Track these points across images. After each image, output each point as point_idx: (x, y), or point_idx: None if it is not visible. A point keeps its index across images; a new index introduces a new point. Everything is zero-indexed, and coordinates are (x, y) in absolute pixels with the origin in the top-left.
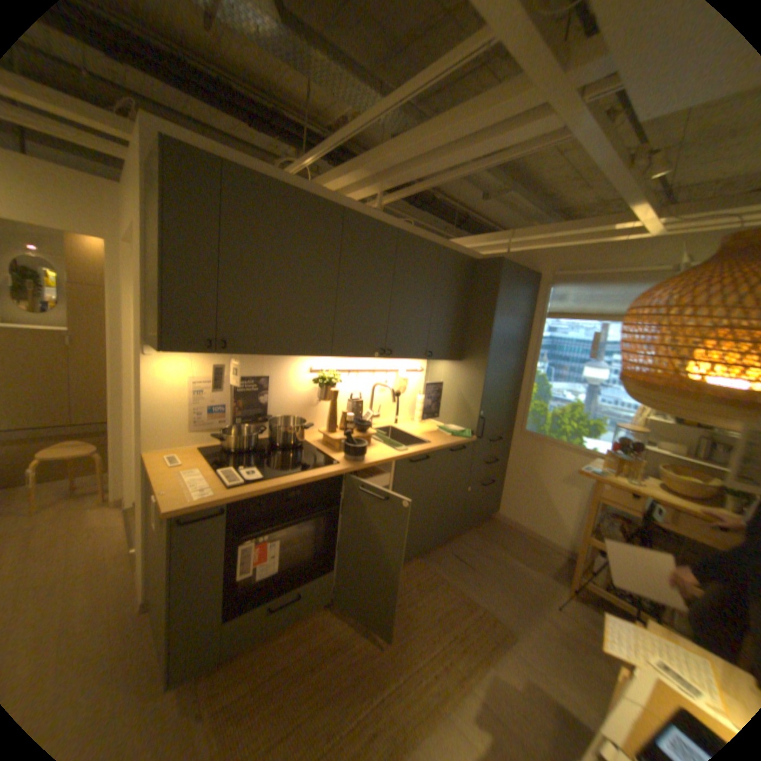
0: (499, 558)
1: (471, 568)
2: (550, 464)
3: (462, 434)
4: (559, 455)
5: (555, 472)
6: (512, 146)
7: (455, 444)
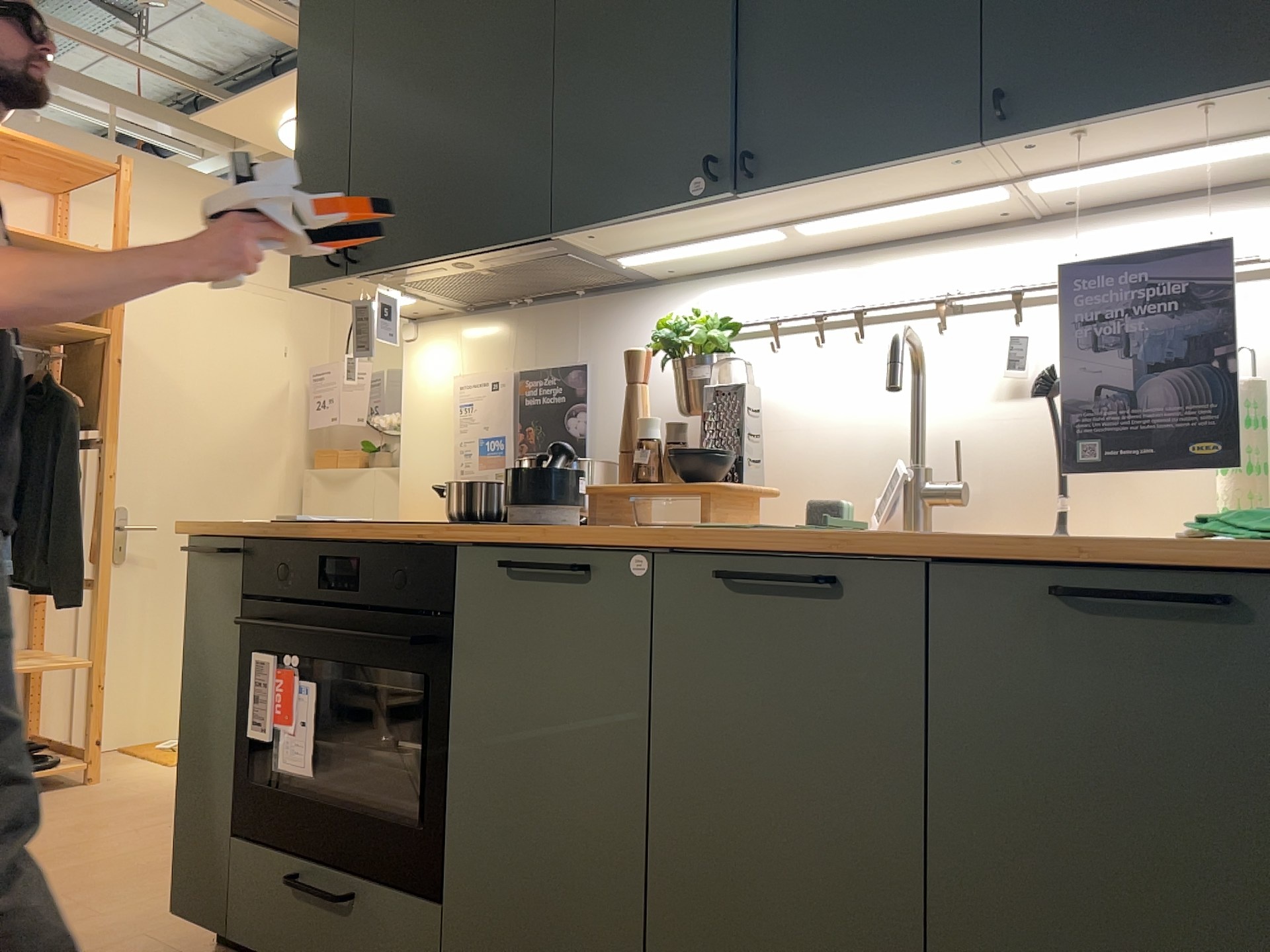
0: None
1: None
2: None
3: None
4: None
5: None
6: None
7: (1098, 554)
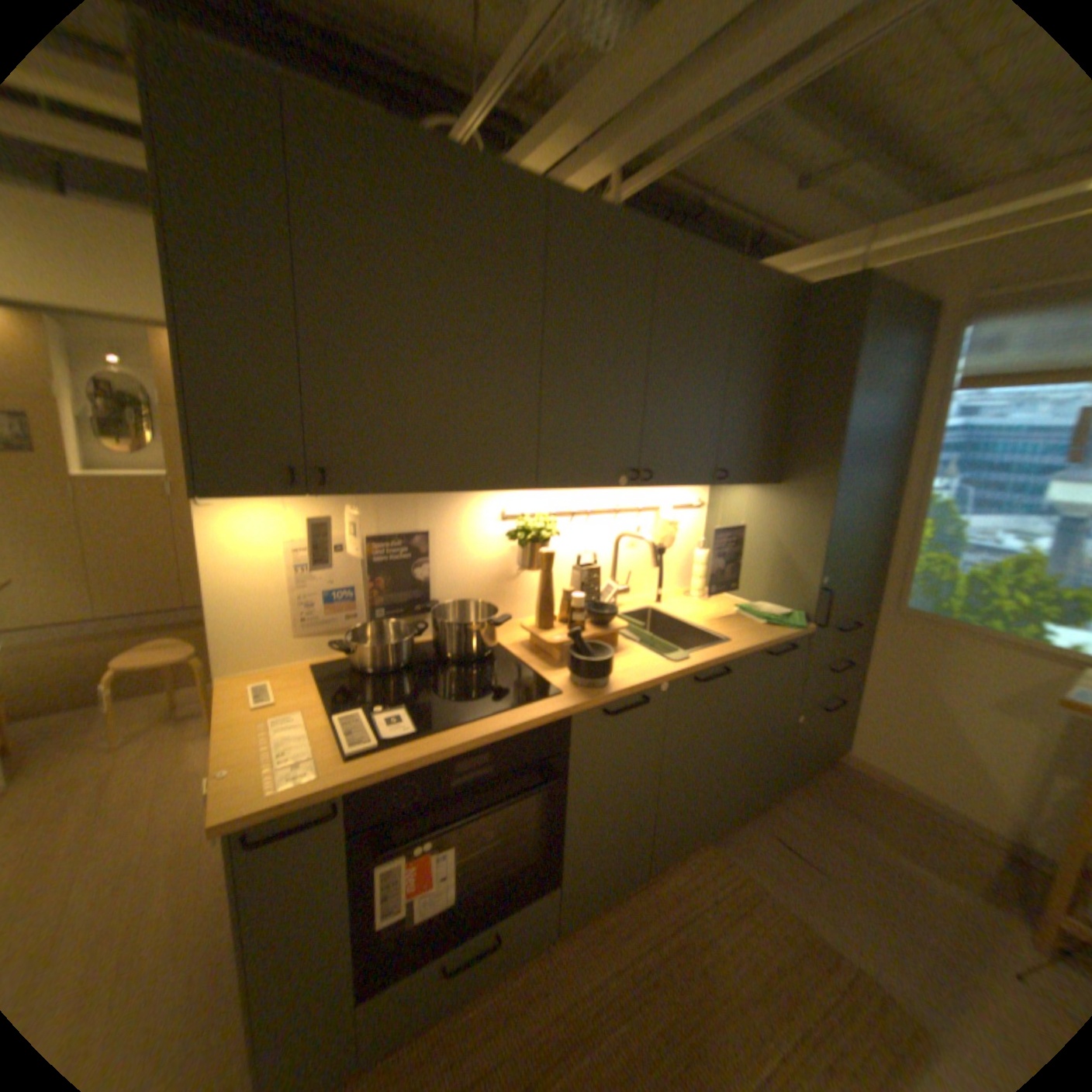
0: (866, 848)
1: (815, 868)
2: (966, 674)
3: (788, 620)
4: (986, 657)
5: (978, 689)
6: None
7: (778, 642)
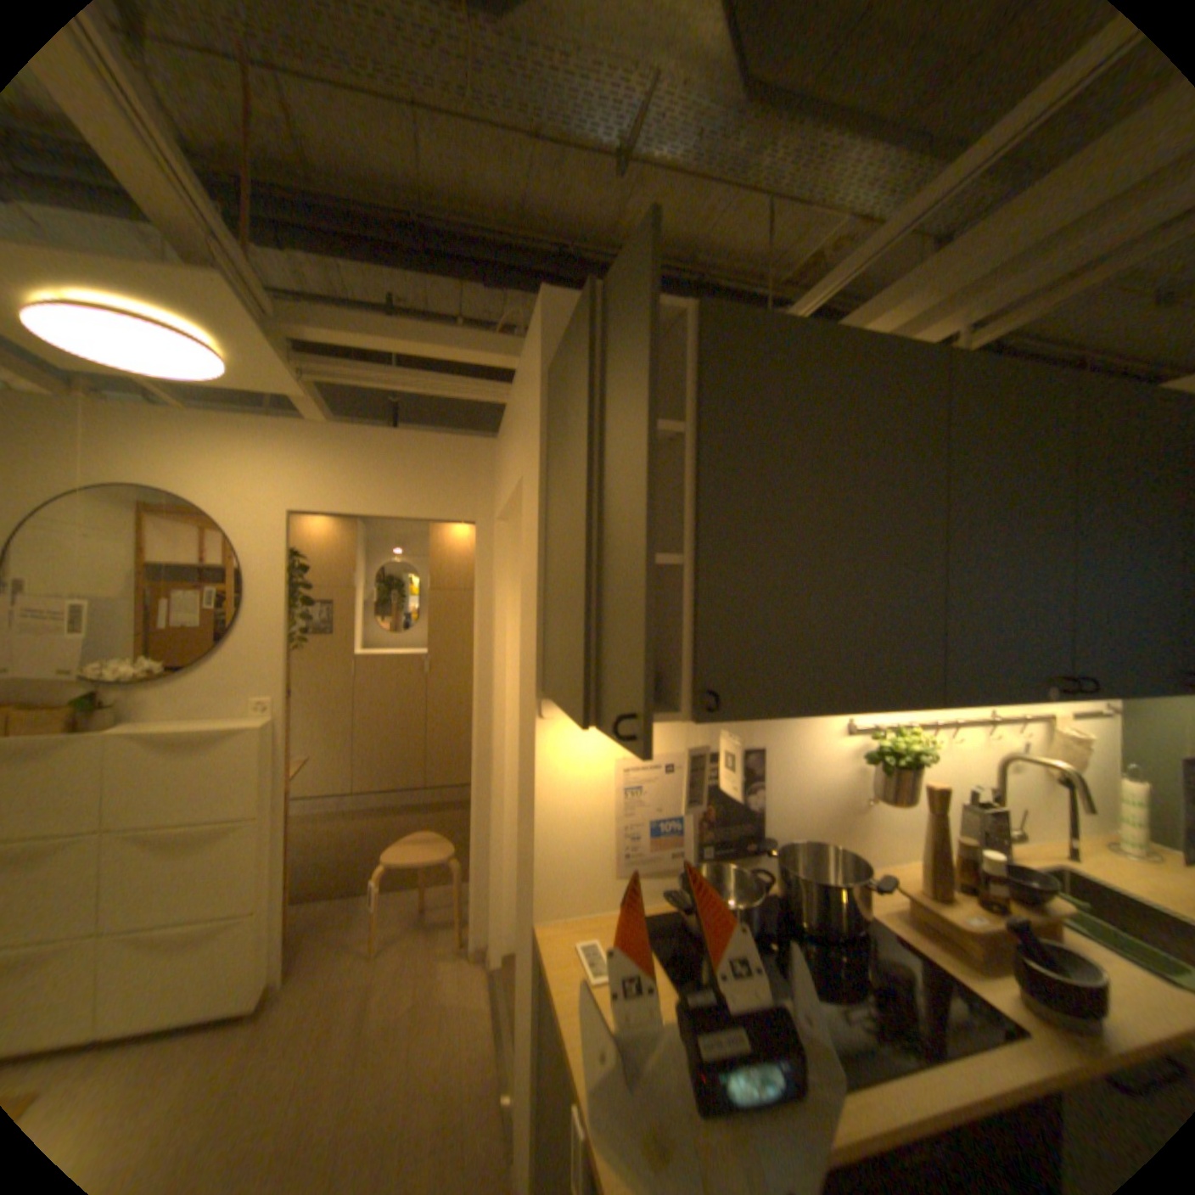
0: None
1: None
2: None
3: None
4: None
5: None
6: None
7: None
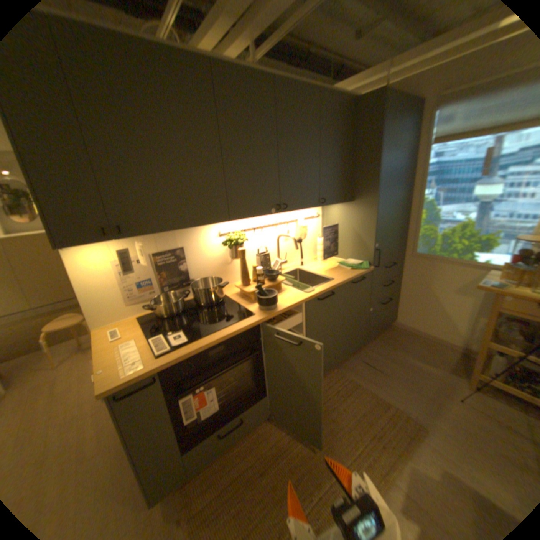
0: (402, 360)
1: (380, 371)
2: (442, 279)
3: (360, 266)
4: (450, 271)
5: (447, 285)
6: None
7: (356, 277)
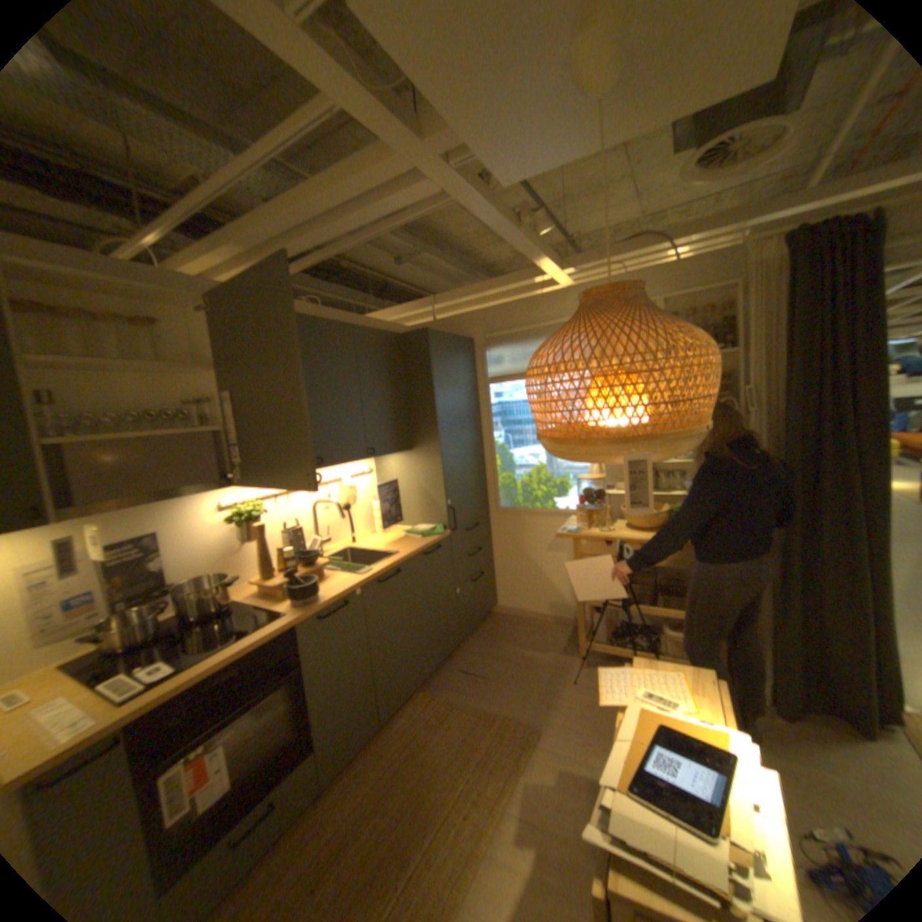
0: (507, 655)
1: (480, 678)
2: (532, 536)
3: (433, 532)
4: (537, 524)
5: (539, 543)
6: (396, 212)
7: (427, 546)
